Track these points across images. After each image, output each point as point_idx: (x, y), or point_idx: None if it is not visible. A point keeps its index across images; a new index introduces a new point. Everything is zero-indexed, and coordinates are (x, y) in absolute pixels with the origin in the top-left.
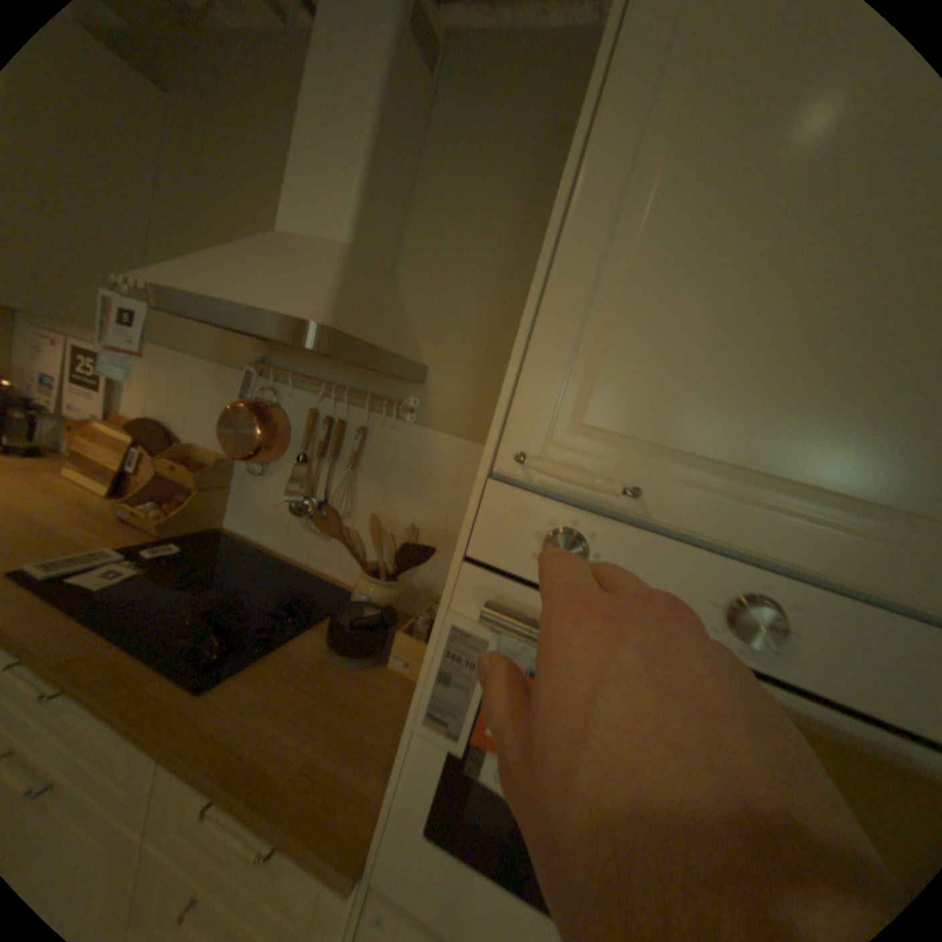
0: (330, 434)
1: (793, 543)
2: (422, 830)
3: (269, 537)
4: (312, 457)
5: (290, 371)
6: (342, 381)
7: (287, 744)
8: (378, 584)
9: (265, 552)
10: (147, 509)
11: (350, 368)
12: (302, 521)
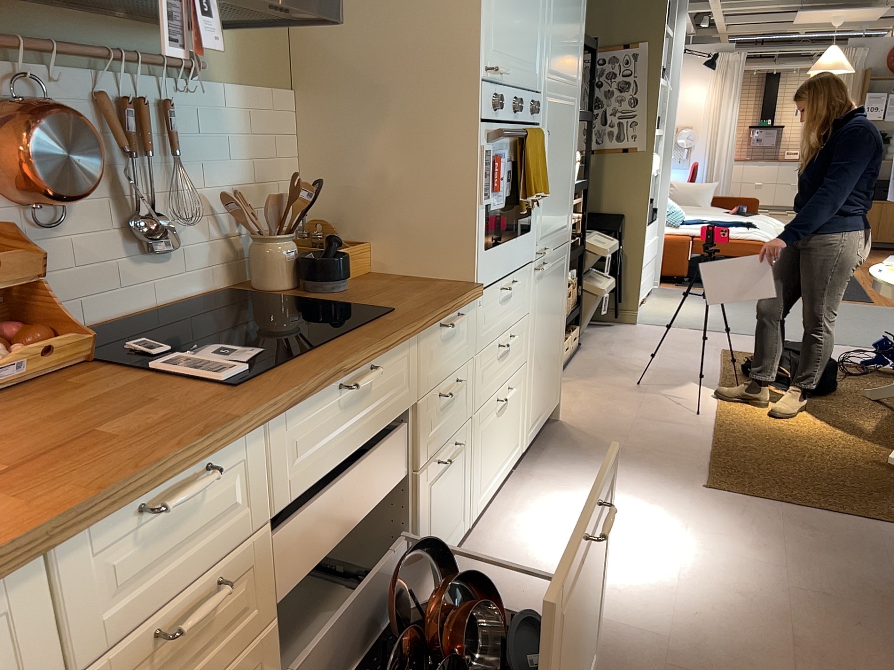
0: (137, 121)
1: (517, 79)
2: (484, 248)
3: (97, 306)
4: (115, 163)
5: (39, 40)
6: (112, 44)
7: (421, 294)
8: (289, 239)
9: (101, 327)
10: (3, 353)
11: (120, 23)
12: (132, 254)
